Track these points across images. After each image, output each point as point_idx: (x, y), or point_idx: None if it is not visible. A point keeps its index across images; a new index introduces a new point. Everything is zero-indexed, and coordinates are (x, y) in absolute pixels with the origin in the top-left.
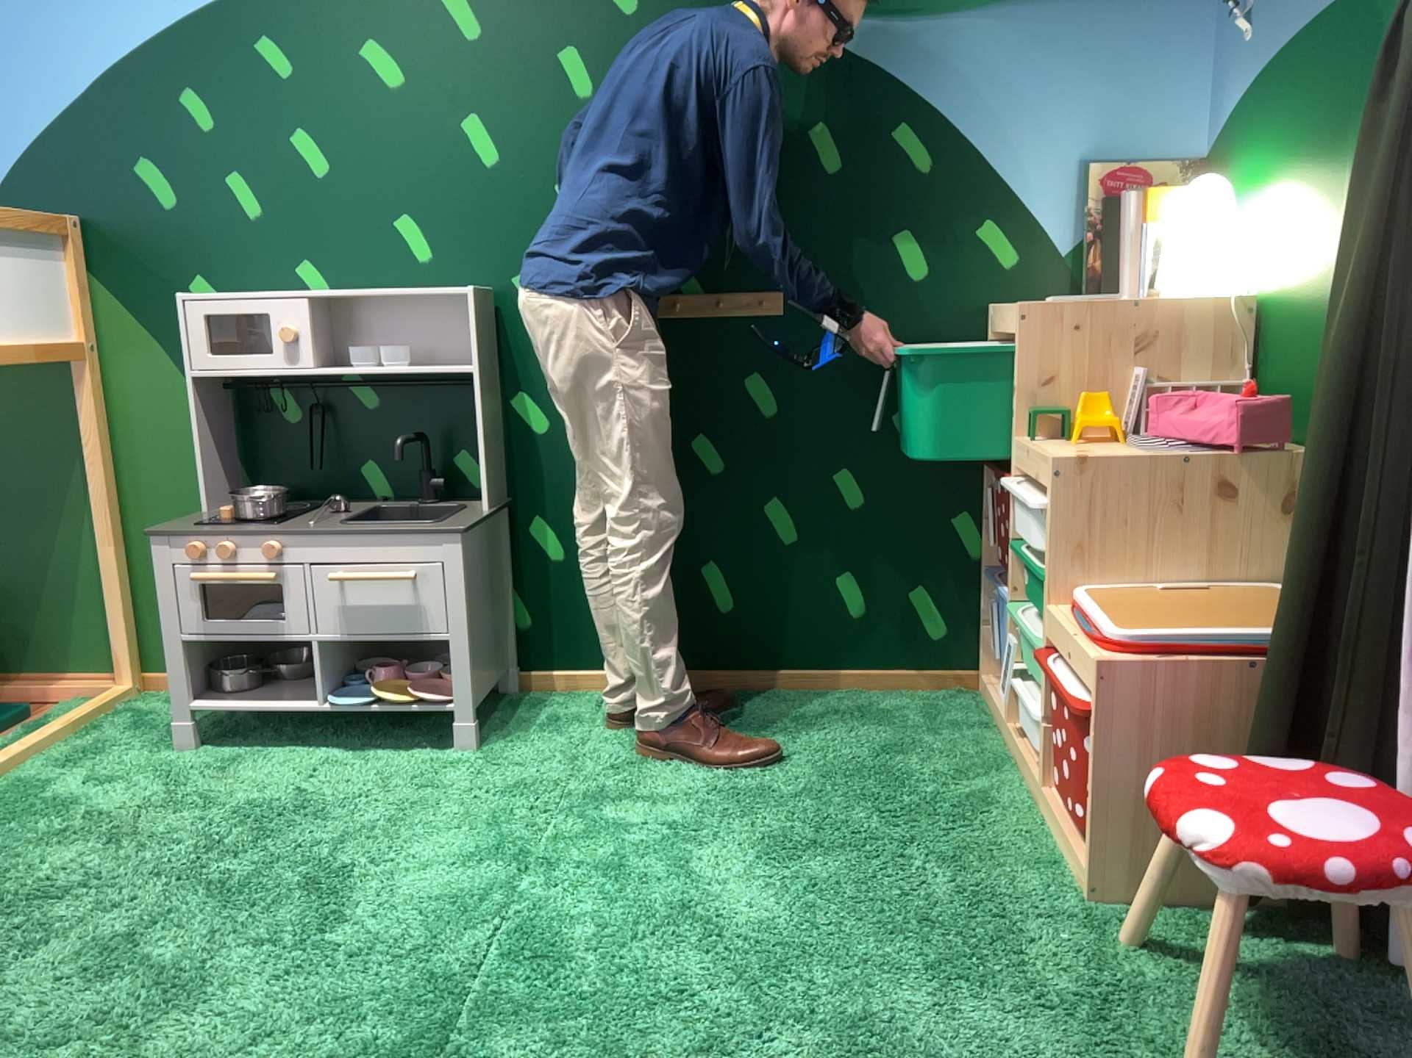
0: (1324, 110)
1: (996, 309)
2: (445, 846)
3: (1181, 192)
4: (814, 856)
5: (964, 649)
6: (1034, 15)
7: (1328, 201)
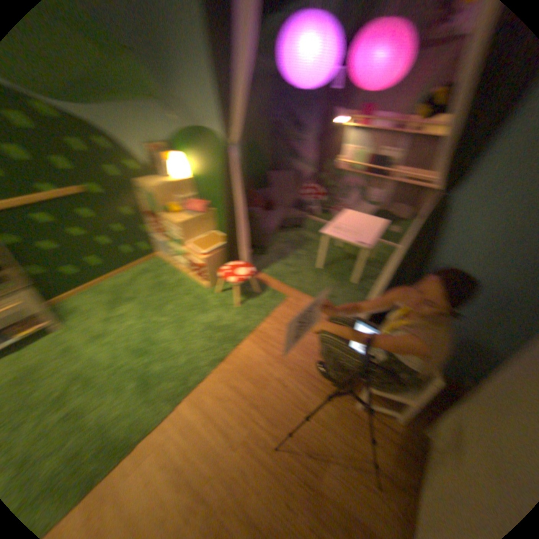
0: (196, 147)
1: (134, 182)
2: (84, 353)
3: (163, 149)
4: (162, 307)
5: (149, 250)
6: (117, 104)
7: (201, 165)
